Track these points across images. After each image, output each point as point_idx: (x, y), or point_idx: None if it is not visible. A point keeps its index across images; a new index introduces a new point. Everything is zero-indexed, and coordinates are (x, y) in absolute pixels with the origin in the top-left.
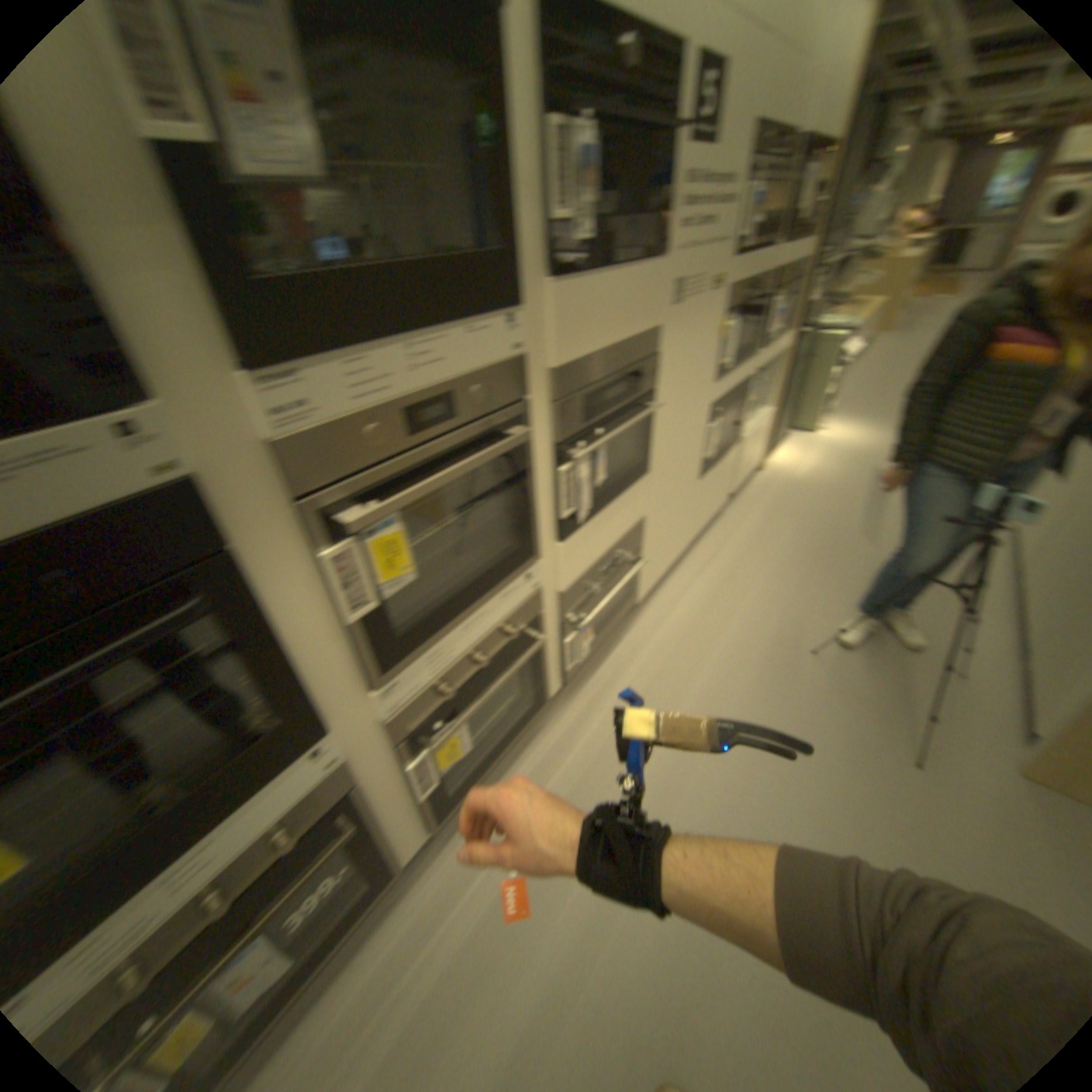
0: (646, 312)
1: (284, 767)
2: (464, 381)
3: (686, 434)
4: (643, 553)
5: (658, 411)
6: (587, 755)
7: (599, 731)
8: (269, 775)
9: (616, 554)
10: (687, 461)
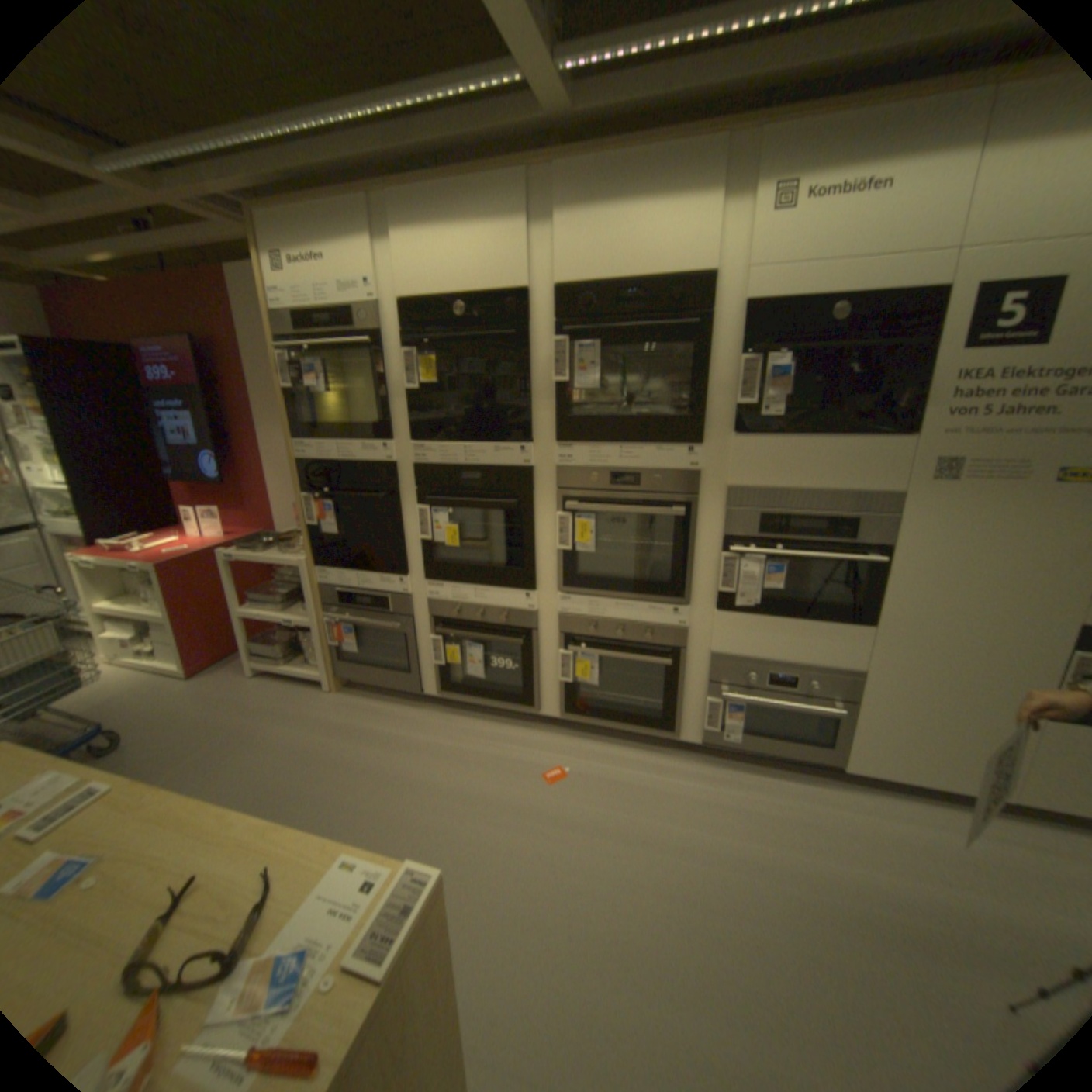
0: (866, 473)
1: (515, 590)
2: (648, 472)
3: (986, 627)
4: (863, 715)
5: (897, 570)
6: (670, 790)
7: (695, 793)
8: (510, 588)
9: (800, 675)
10: (994, 665)
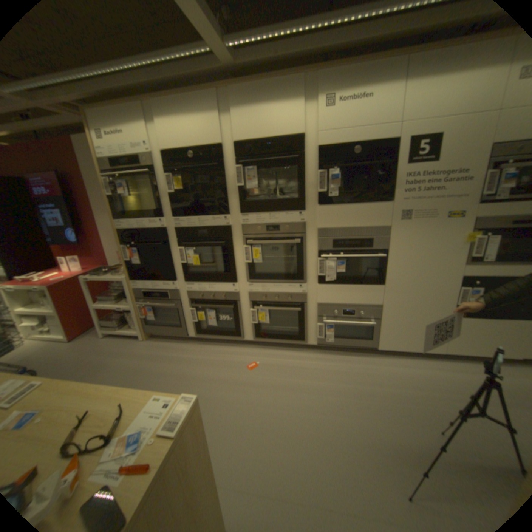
0: (374, 219)
1: (227, 283)
2: (282, 225)
3: (427, 281)
4: (382, 324)
5: (390, 259)
6: (304, 366)
7: (315, 366)
8: (225, 282)
9: (355, 309)
10: (432, 297)
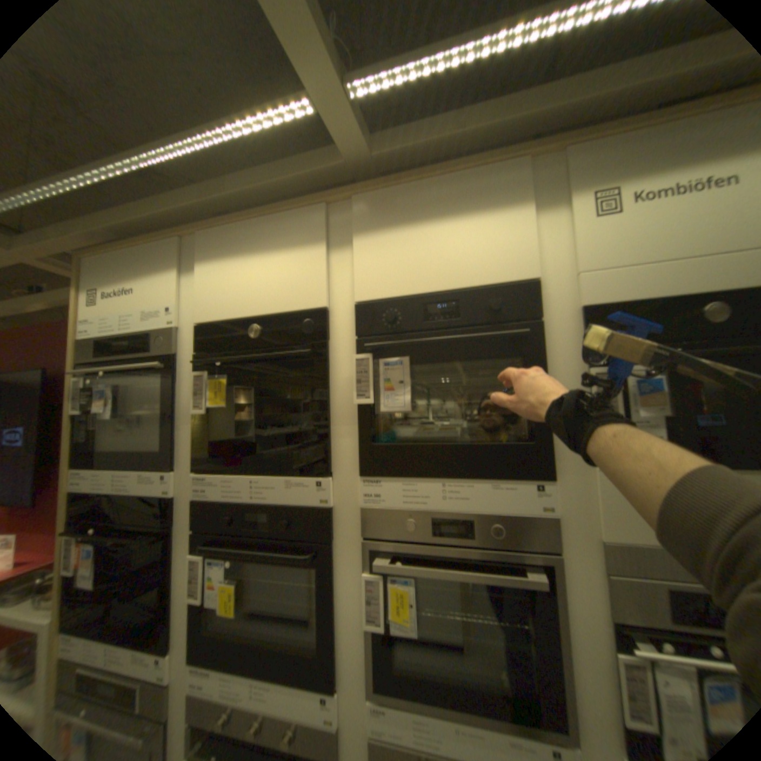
0: None
1: (306, 690)
2: (484, 517)
3: None
4: None
5: None
6: None
7: None
8: (299, 685)
9: None
10: None
